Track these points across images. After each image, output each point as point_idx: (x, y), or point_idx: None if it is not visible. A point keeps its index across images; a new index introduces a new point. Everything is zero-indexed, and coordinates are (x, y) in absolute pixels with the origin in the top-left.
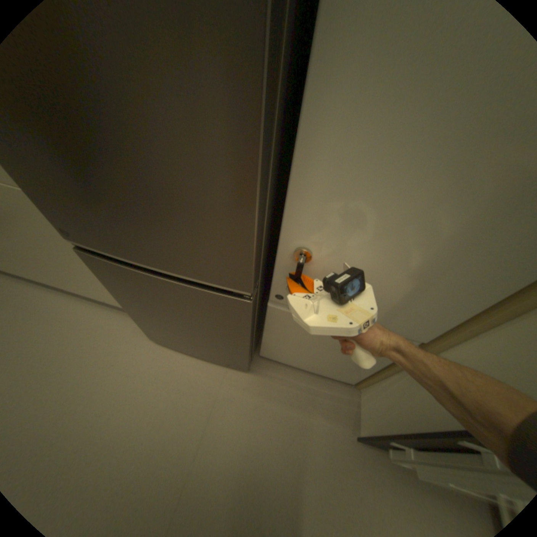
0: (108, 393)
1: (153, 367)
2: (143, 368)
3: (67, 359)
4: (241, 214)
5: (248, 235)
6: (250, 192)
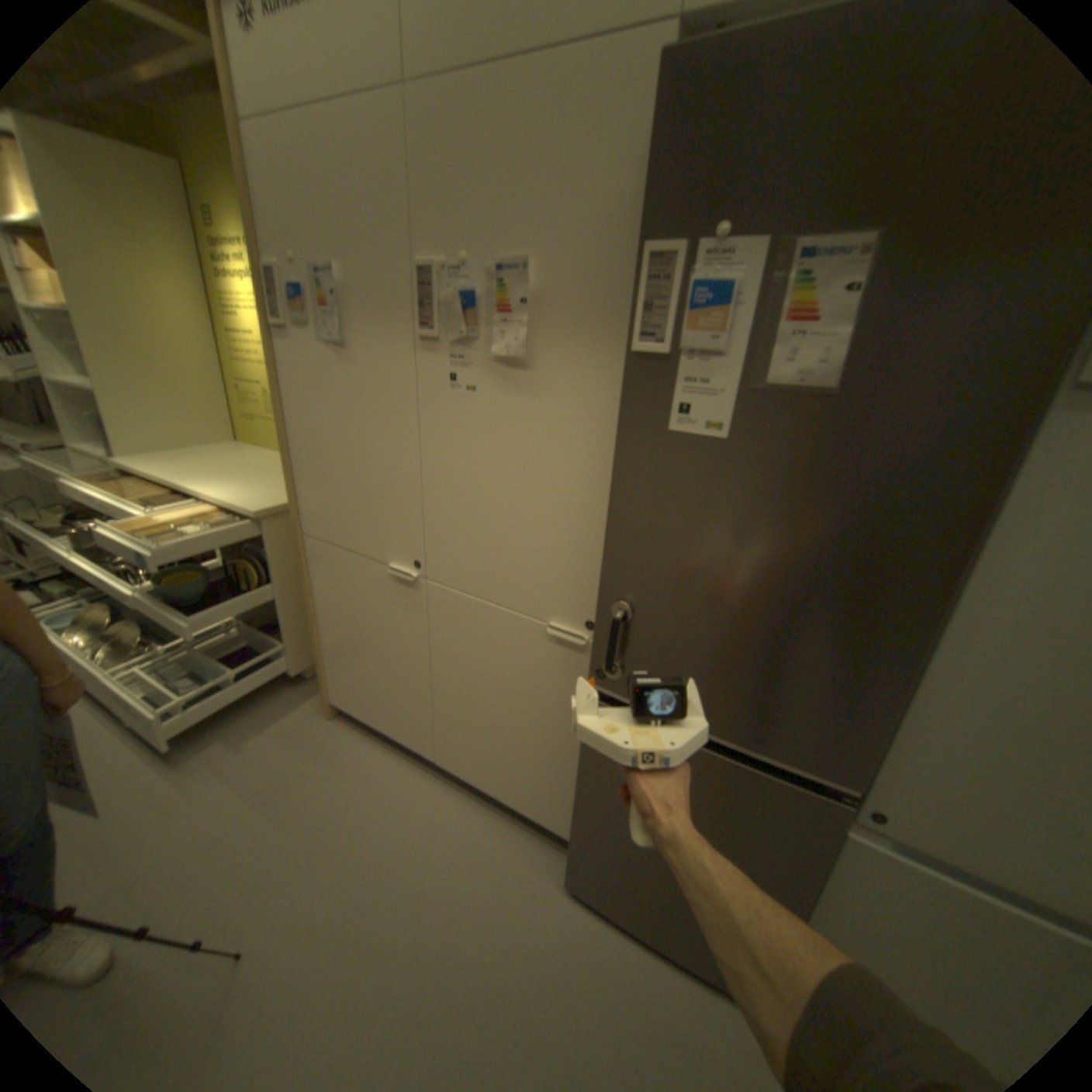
0: (494, 983)
1: (570, 950)
2: (552, 947)
3: (428, 891)
4: (895, 681)
5: (895, 707)
6: (917, 661)
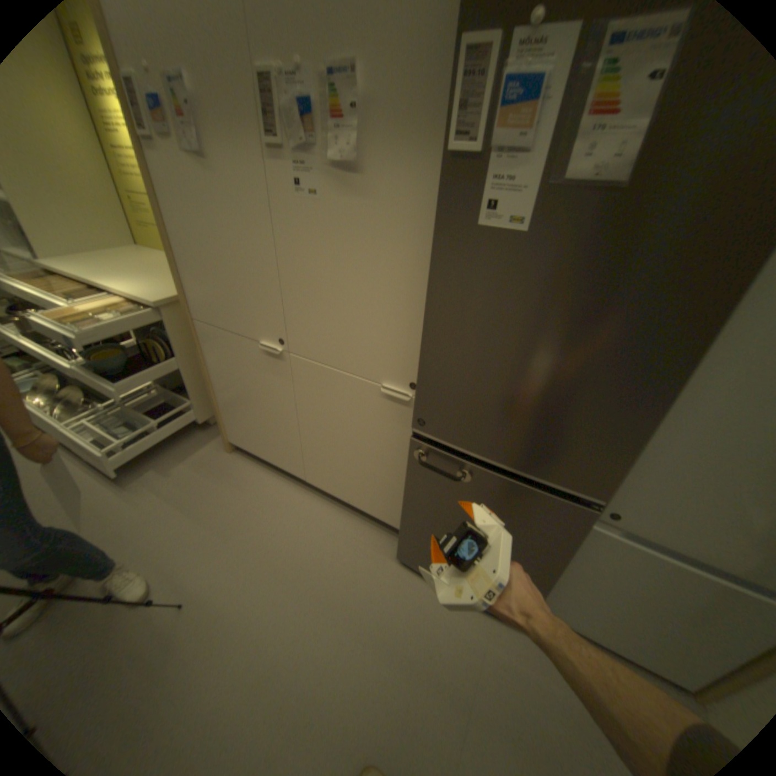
0: (351, 617)
1: (400, 596)
2: (389, 595)
3: (305, 563)
4: (642, 426)
5: (639, 444)
6: (661, 411)
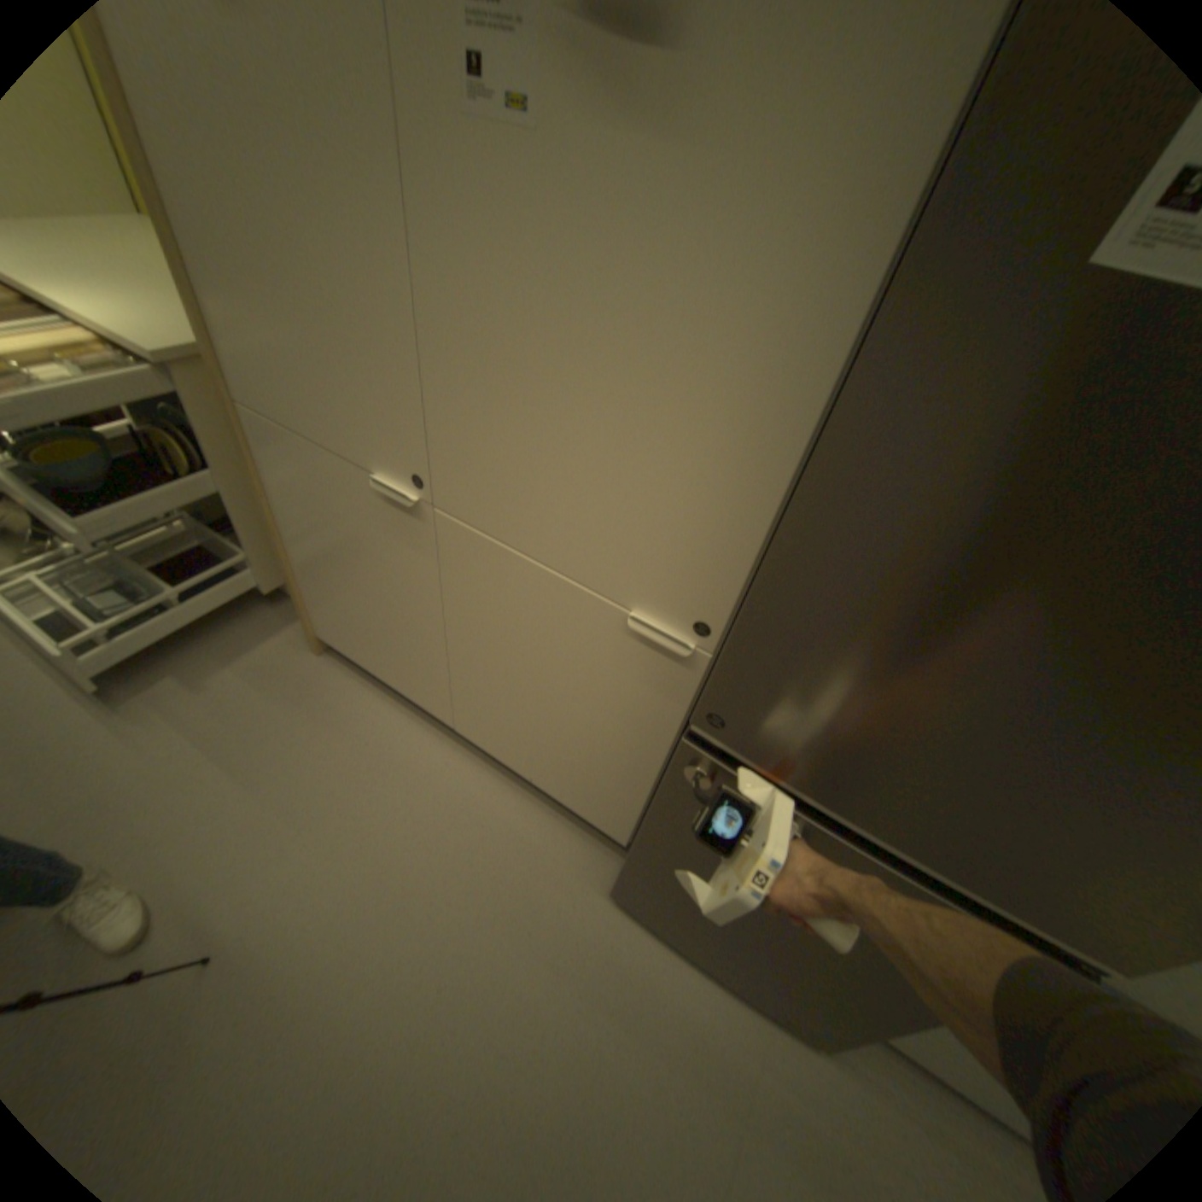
0: (521, 1004)
1: (612, 968)
2: (592, 964)
3: (443, 889)
4: None
5: None
6: None
